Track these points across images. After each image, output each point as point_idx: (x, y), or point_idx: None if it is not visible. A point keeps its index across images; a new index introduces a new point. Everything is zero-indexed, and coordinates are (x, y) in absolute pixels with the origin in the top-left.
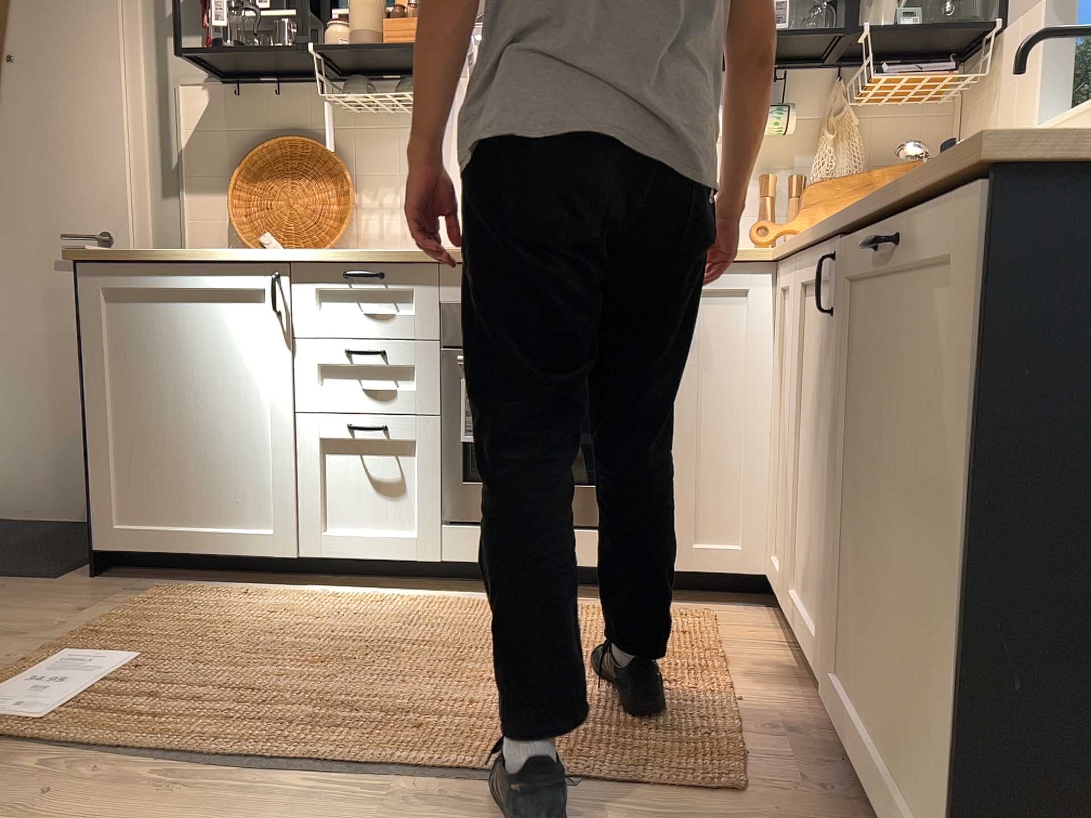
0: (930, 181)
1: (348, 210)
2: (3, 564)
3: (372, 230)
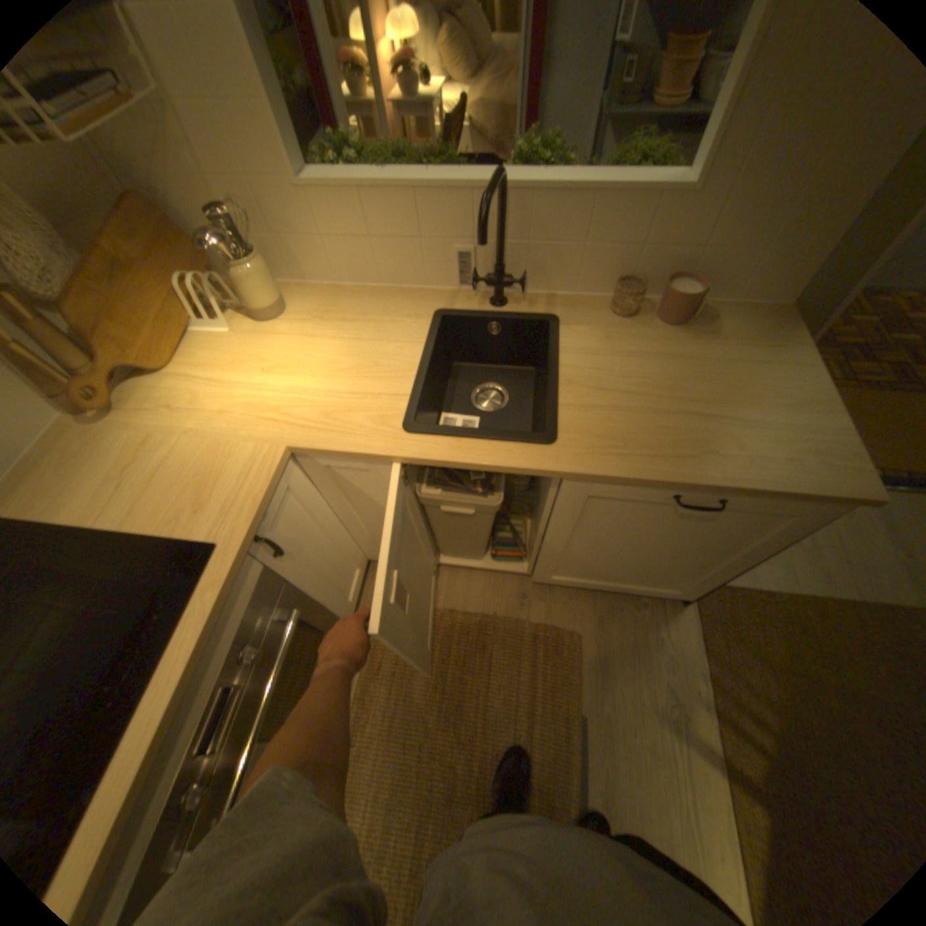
0: (763, 490)
1: None
2: None
3: None
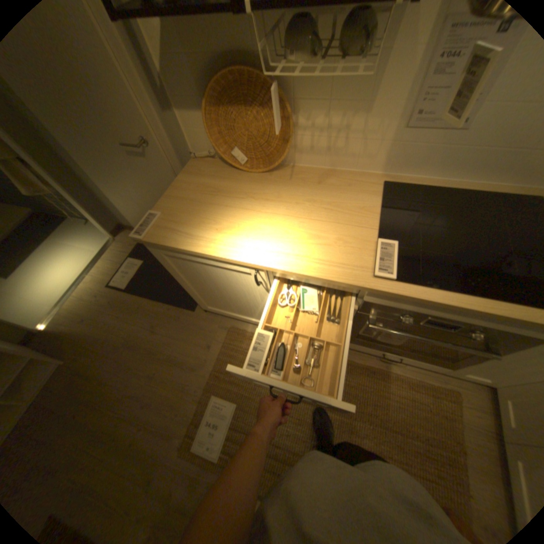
0: None
1: (290, 137)
2: (173, 293)
3: (306, 142)
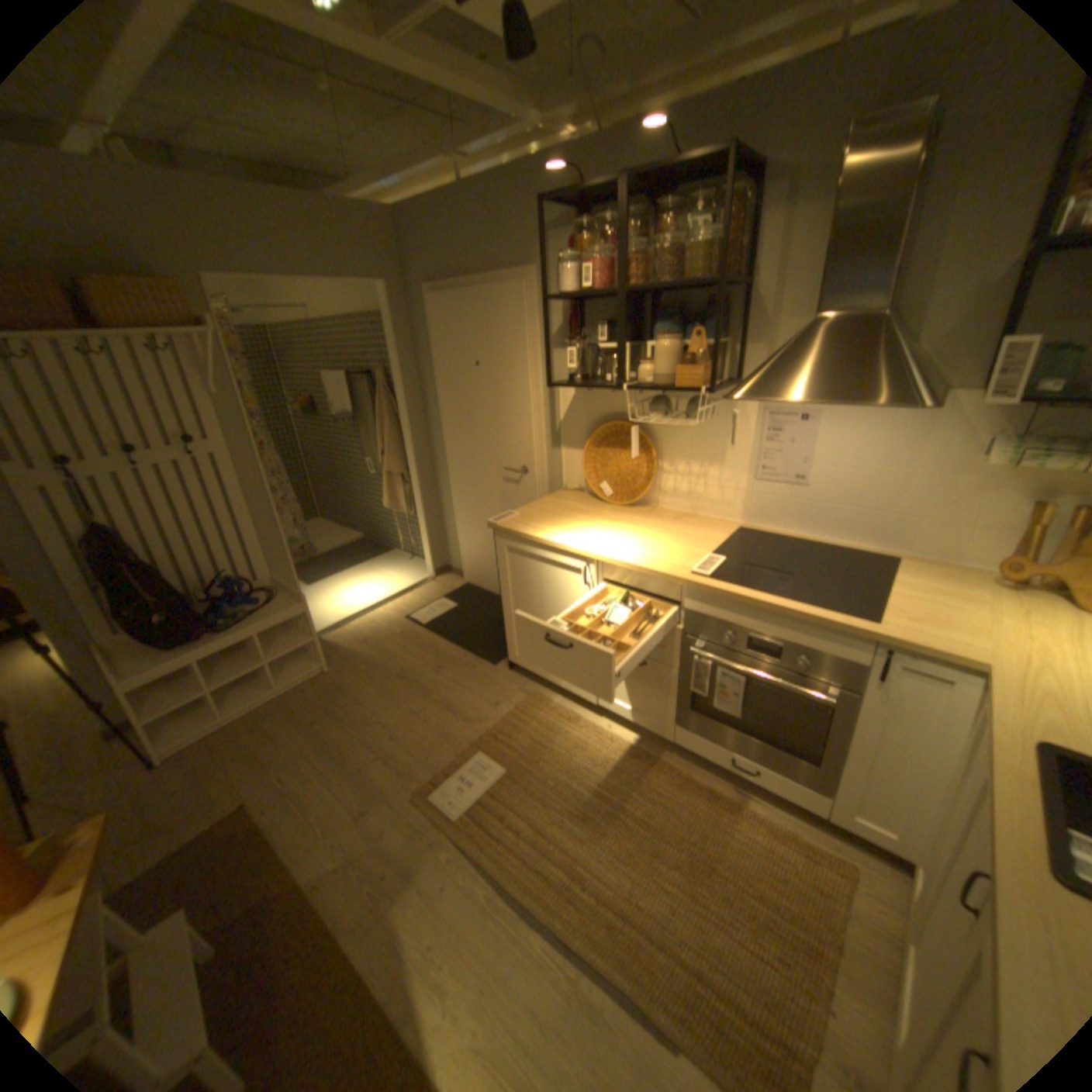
0: None
1: (652, 477)
2: (479, 642)
3: (669, 486)
